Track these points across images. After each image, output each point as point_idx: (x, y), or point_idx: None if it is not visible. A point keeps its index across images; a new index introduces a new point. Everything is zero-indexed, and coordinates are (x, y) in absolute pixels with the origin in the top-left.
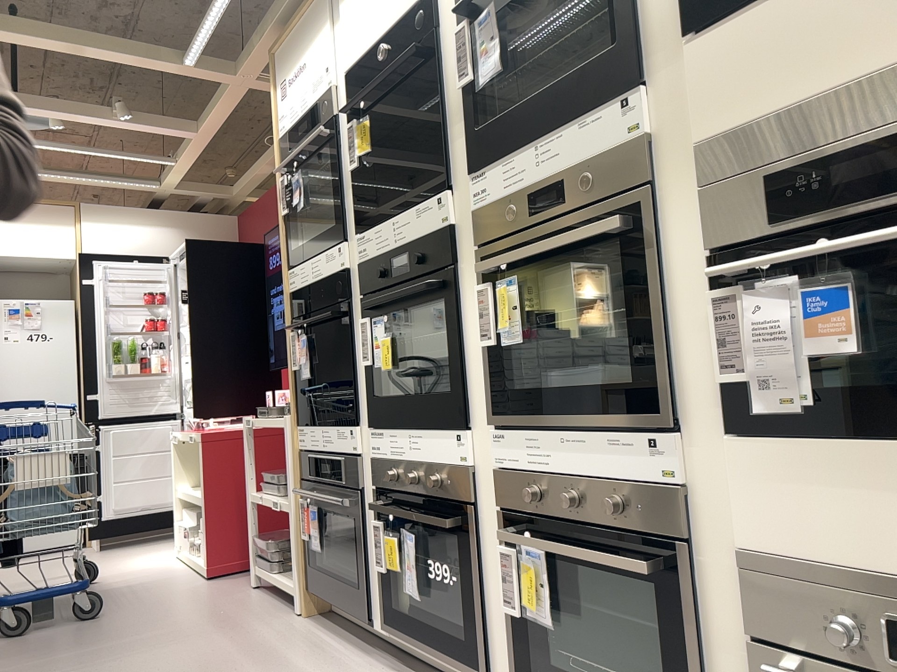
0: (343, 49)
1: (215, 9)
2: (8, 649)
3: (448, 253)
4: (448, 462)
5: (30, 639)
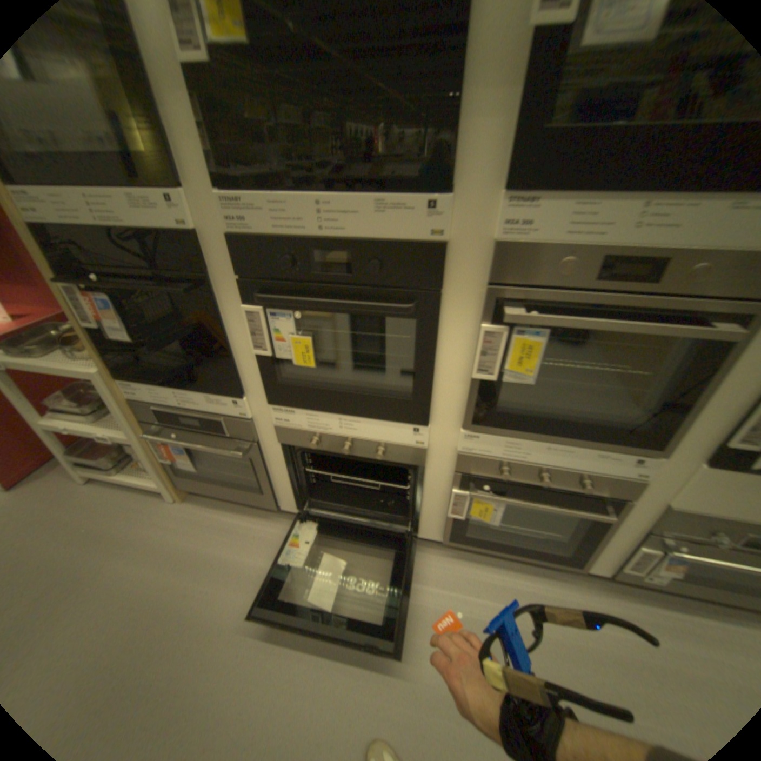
0: None
1: None
2: None
3: (439, 277)
4: (399, 442)
5: None
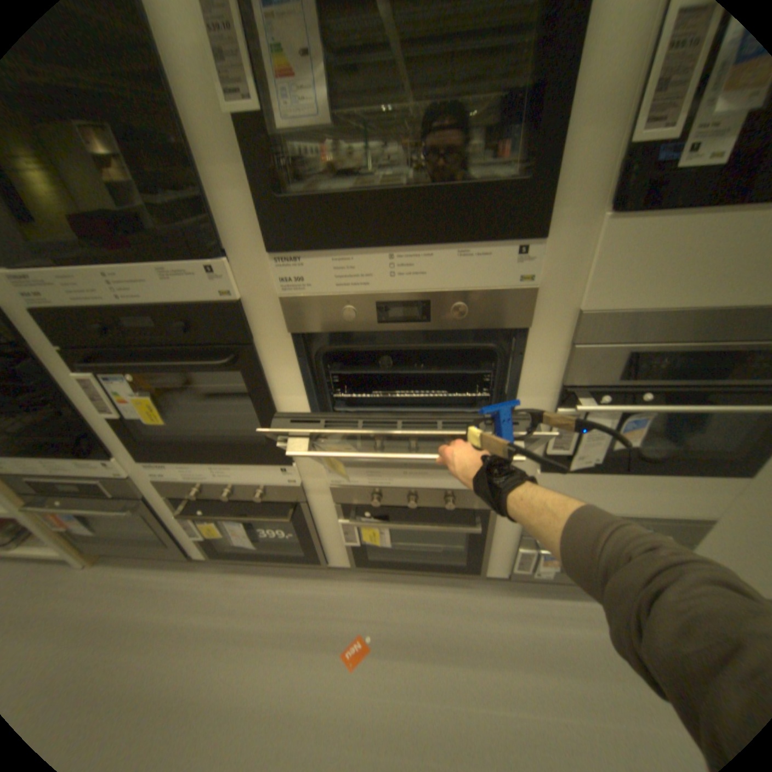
0: None
1: None
2: None
3: (243, 334)
4: (272, 485)
5: None
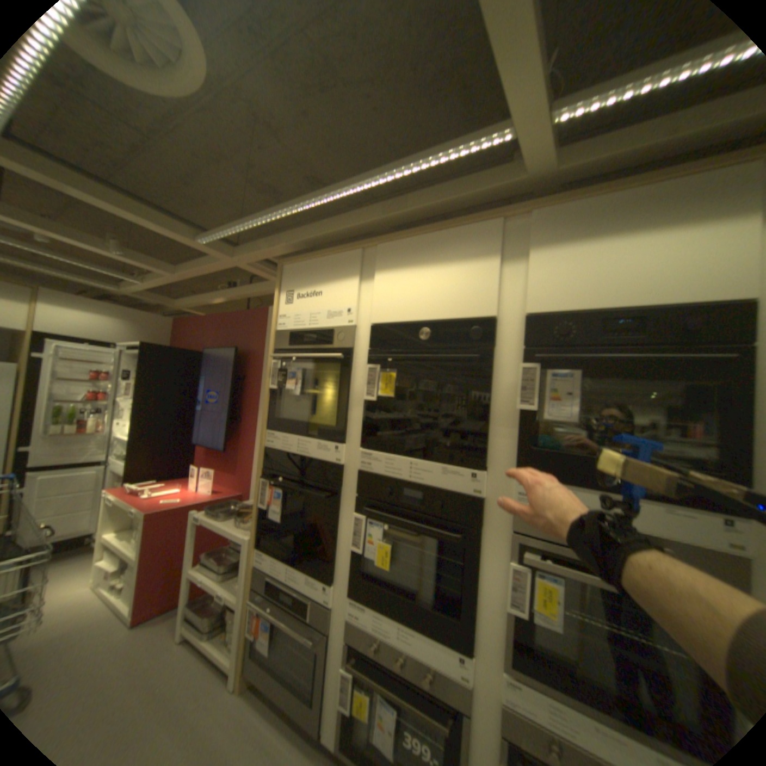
0: (371, 303)
1: (249, 220)
2: None
3: (479, 521)
4: (446, 674)
5: None
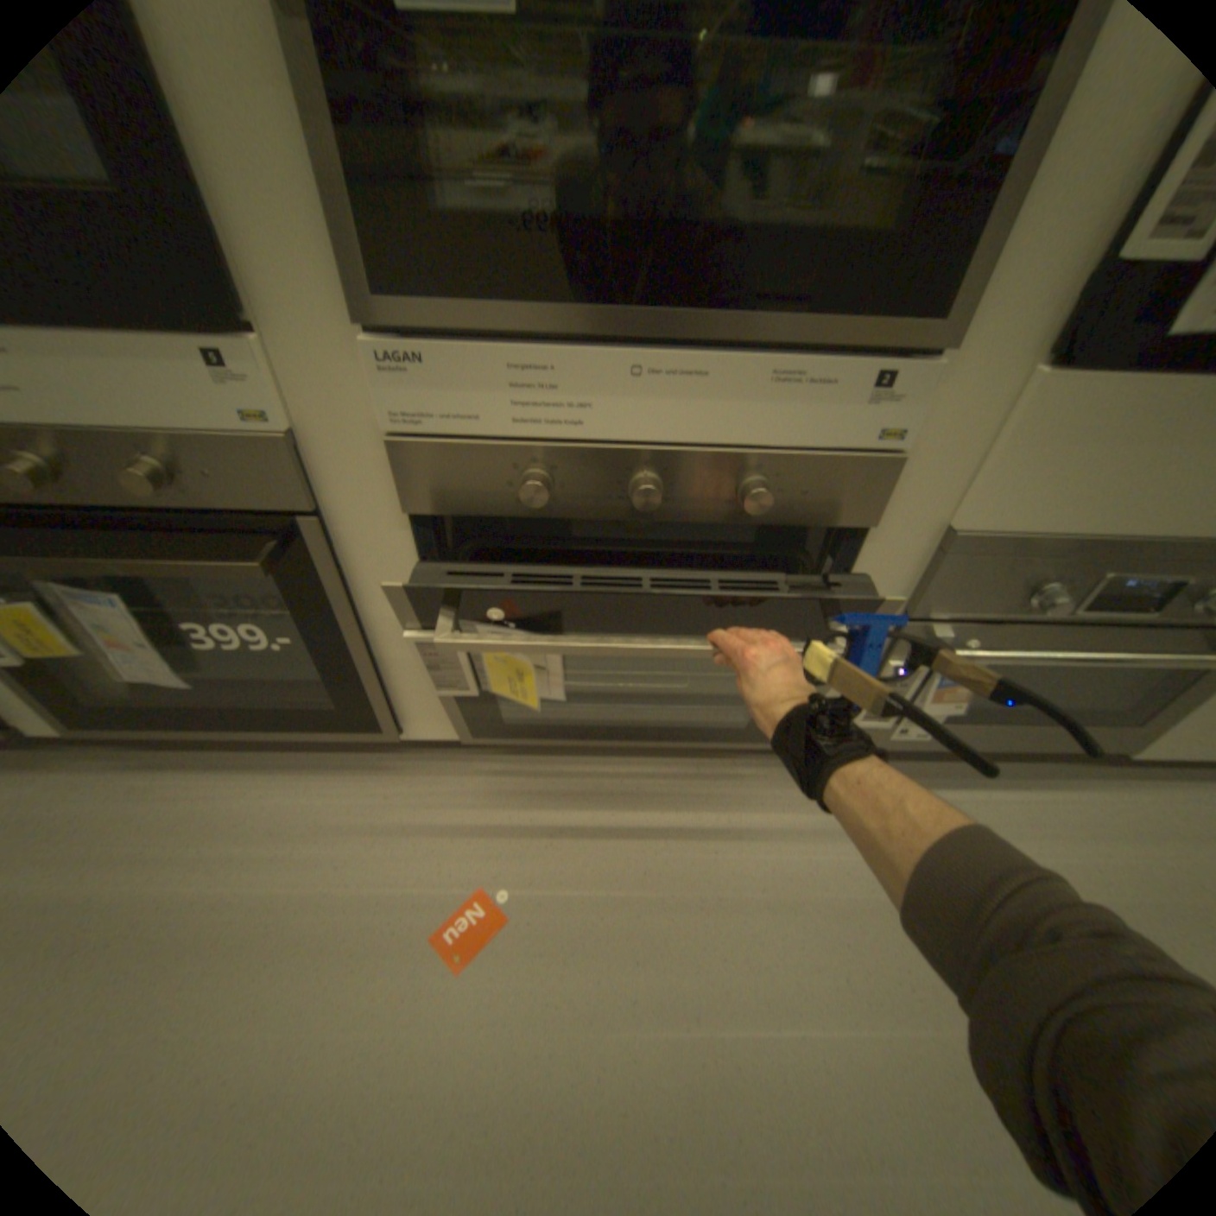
0: None
1: None
2: None
3: None
4: (186, 422)
5: None
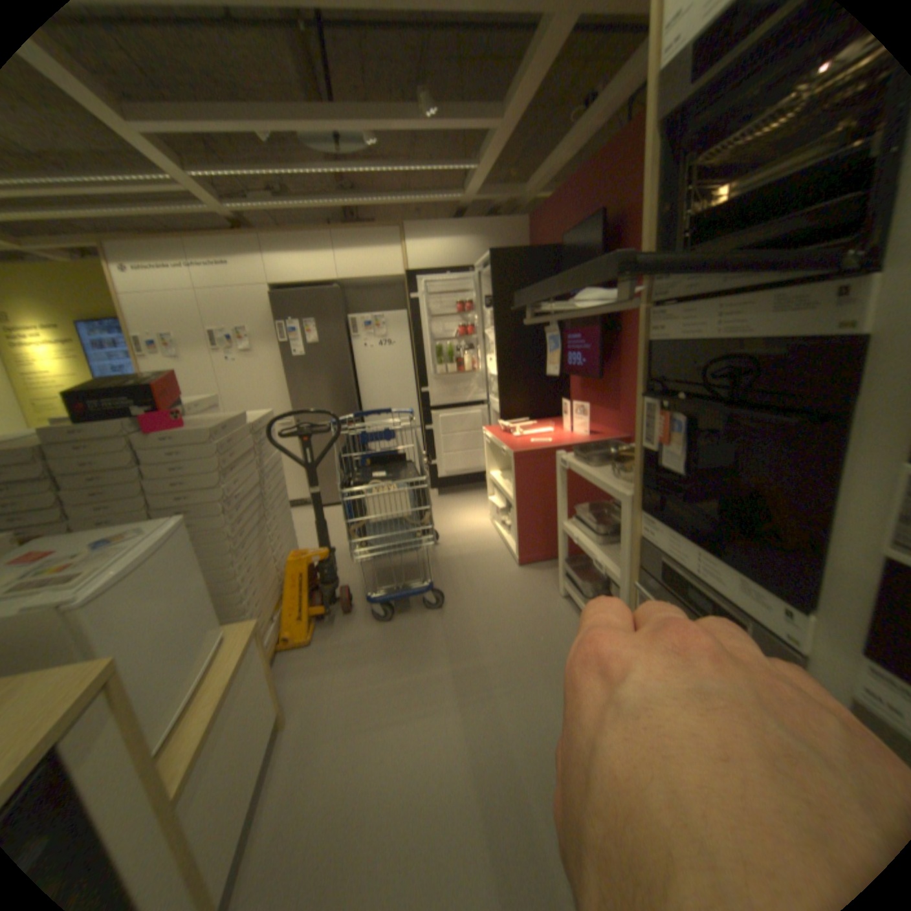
0: None
1: None
2: (377, 638)
3: None
4: None
5: (392, 625)
